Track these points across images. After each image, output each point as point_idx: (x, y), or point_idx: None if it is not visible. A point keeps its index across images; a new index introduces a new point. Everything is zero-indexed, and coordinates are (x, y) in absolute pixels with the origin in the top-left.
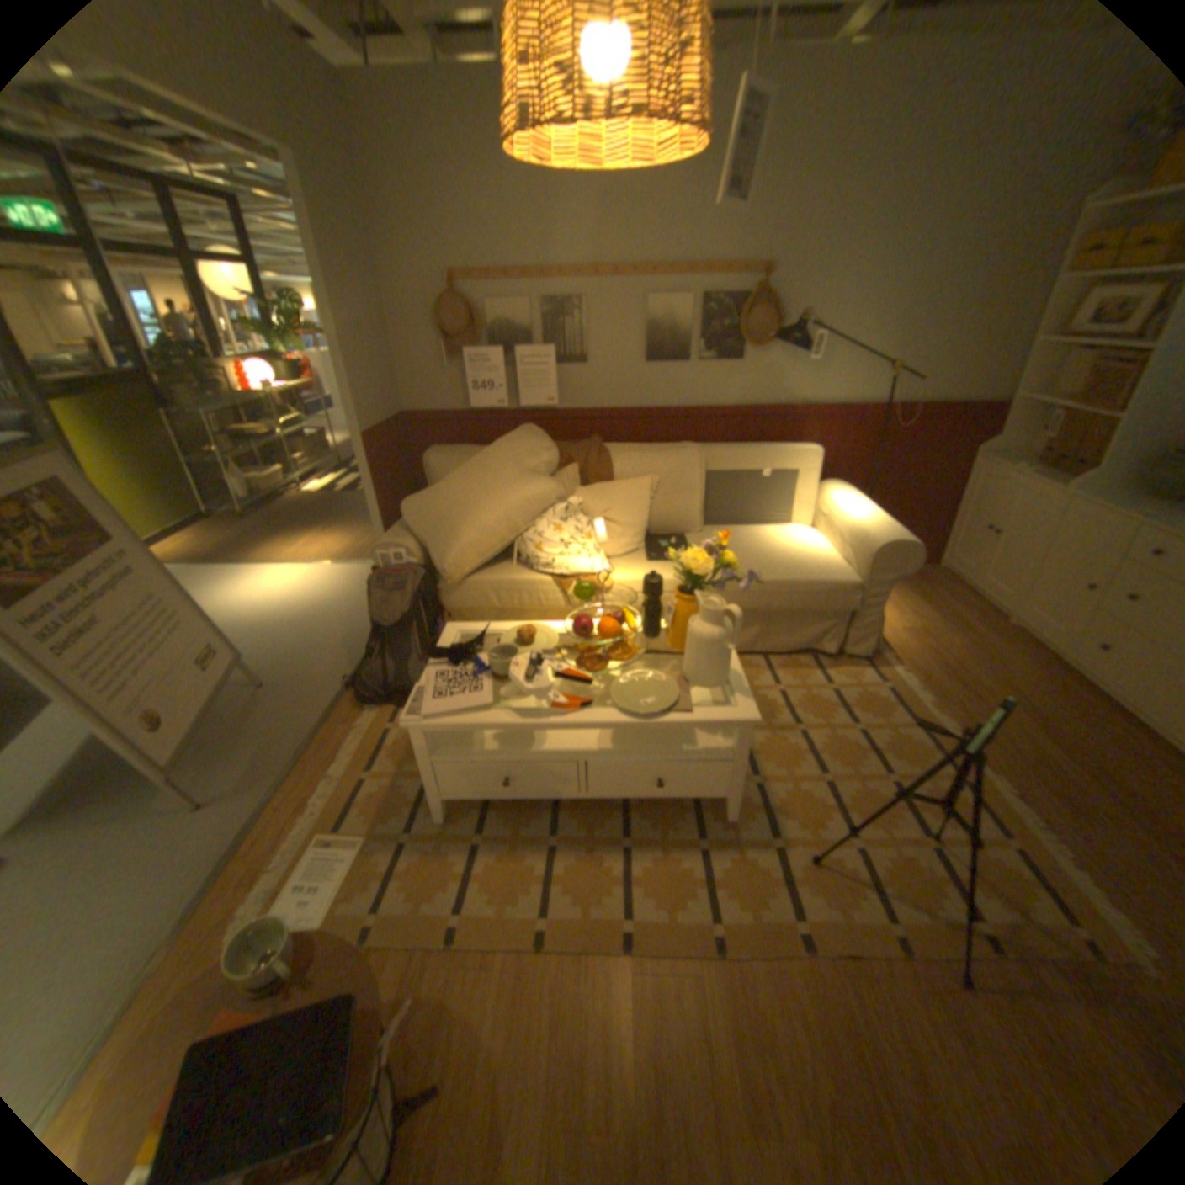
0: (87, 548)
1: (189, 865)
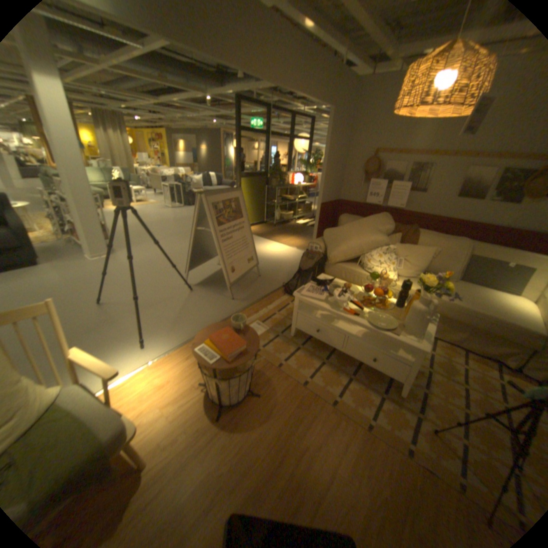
0: (237, 218)
1: (226, 311)
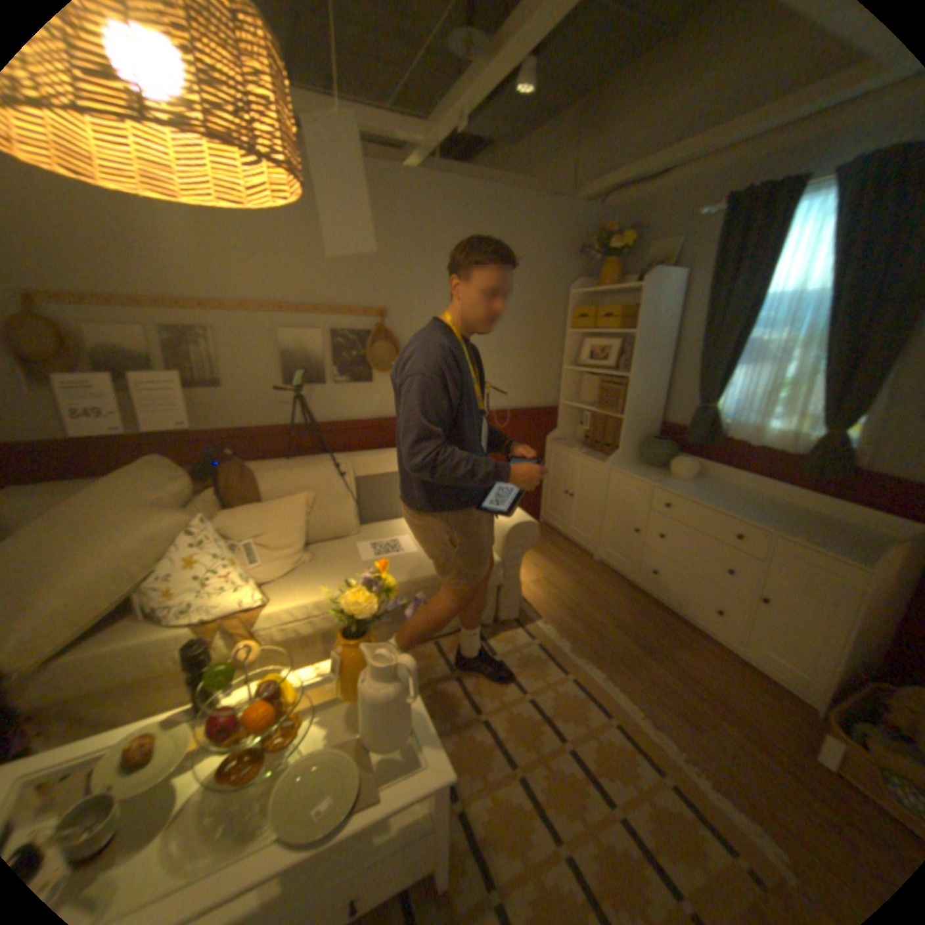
0: None
1: None
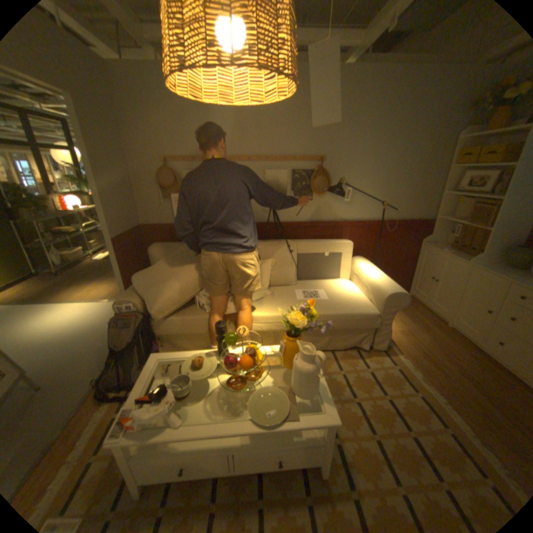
0: None
1: None
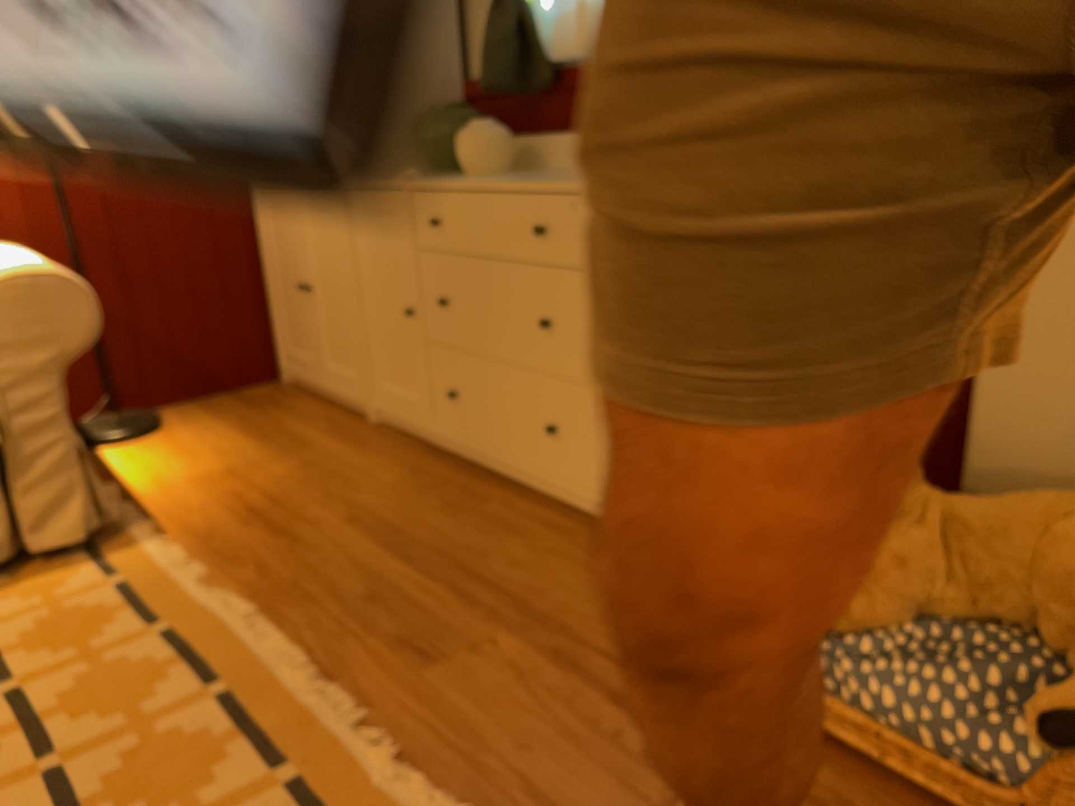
0: None
1: None
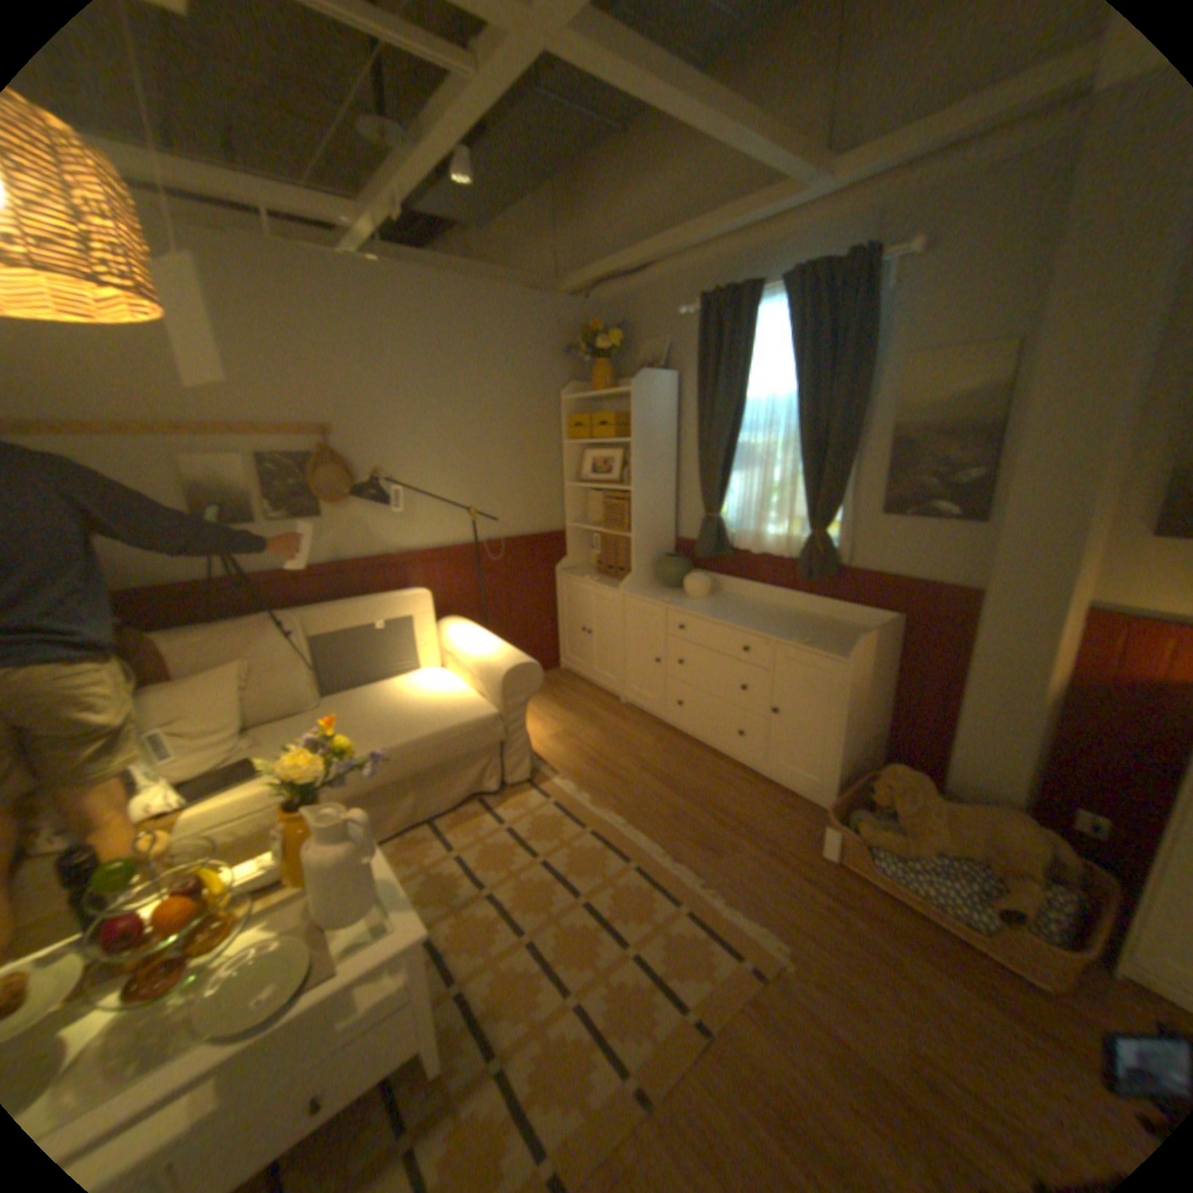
0: None
1: None
